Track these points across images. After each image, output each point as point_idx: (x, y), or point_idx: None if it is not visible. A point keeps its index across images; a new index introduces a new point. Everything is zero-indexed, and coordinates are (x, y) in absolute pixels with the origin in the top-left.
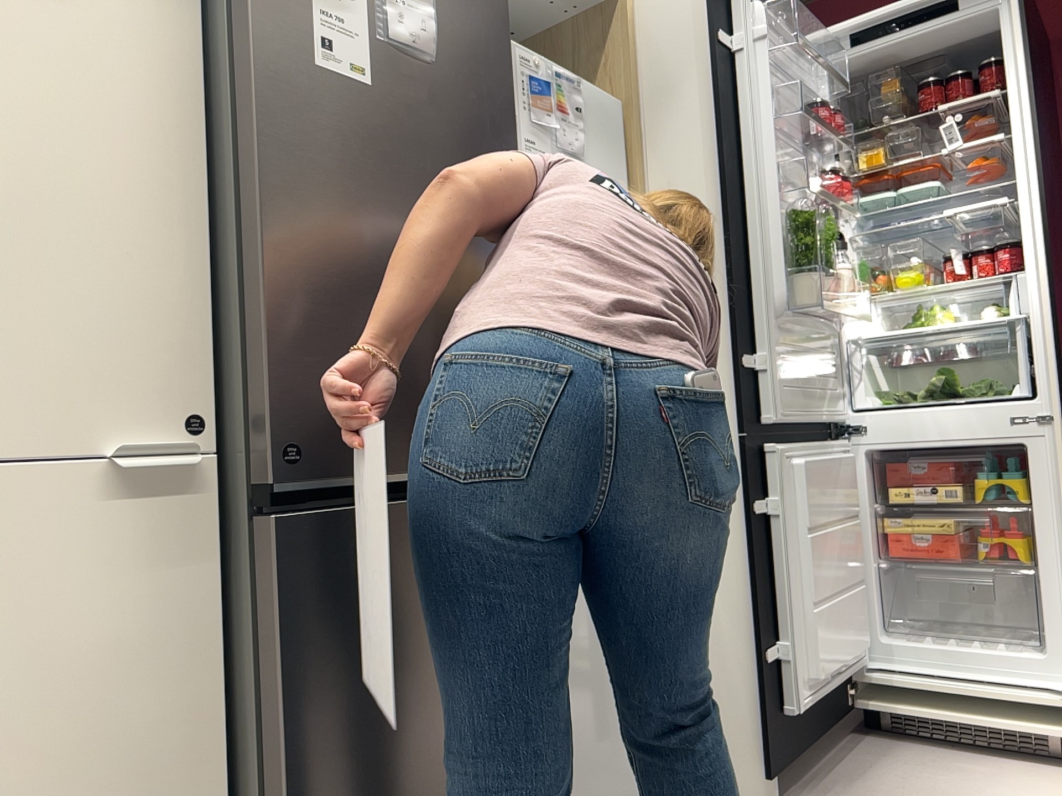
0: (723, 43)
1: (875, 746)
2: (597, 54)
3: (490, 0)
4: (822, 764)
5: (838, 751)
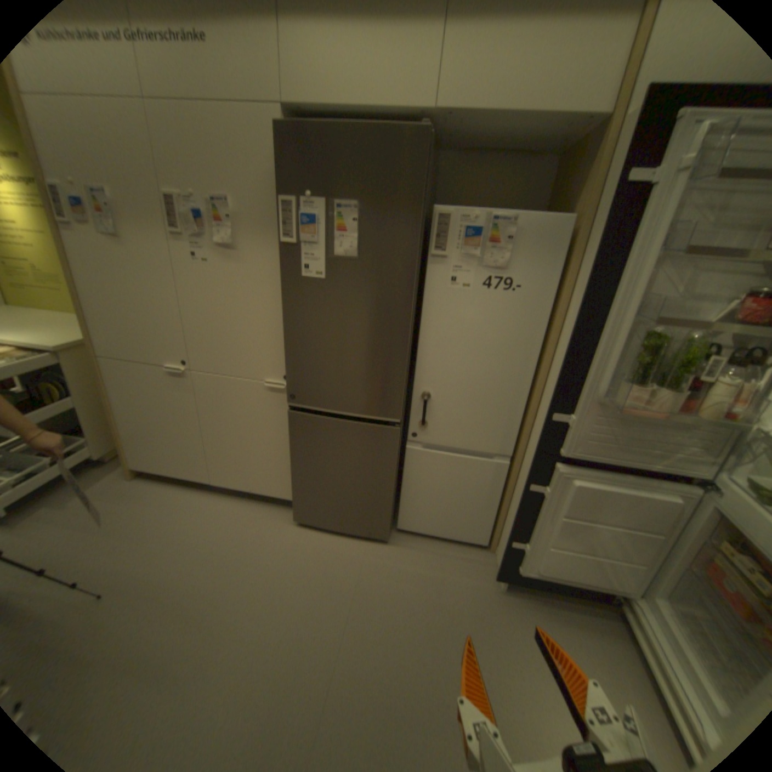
0: (634, 181)
1: (608, 628)
2: (591, 166)
3: (407, 209)
4: (561, 603)
5: (584, 609)
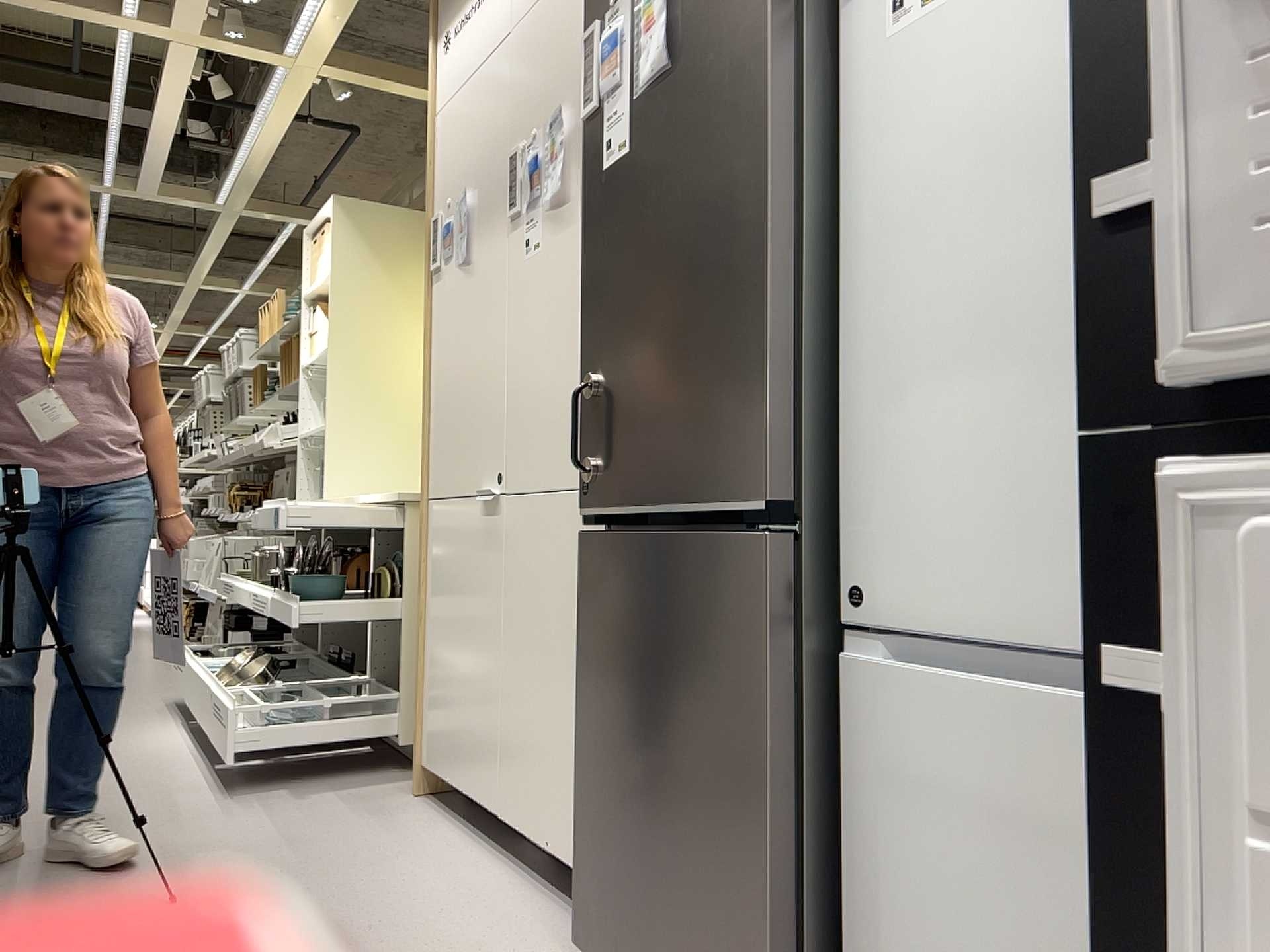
0: None
1: None
2: None
3: None
4: None
5: None
